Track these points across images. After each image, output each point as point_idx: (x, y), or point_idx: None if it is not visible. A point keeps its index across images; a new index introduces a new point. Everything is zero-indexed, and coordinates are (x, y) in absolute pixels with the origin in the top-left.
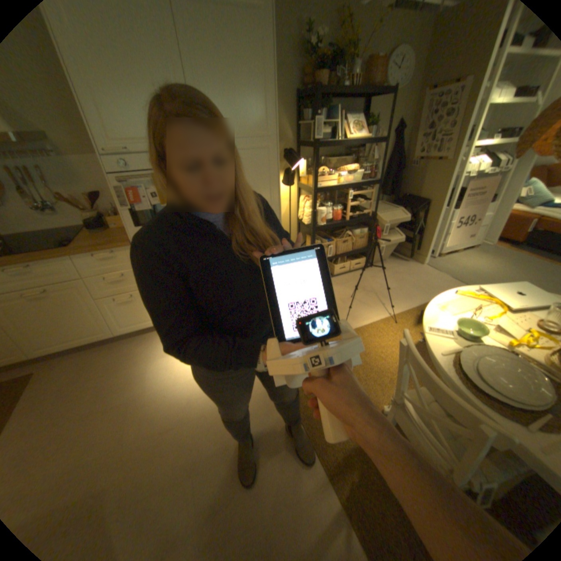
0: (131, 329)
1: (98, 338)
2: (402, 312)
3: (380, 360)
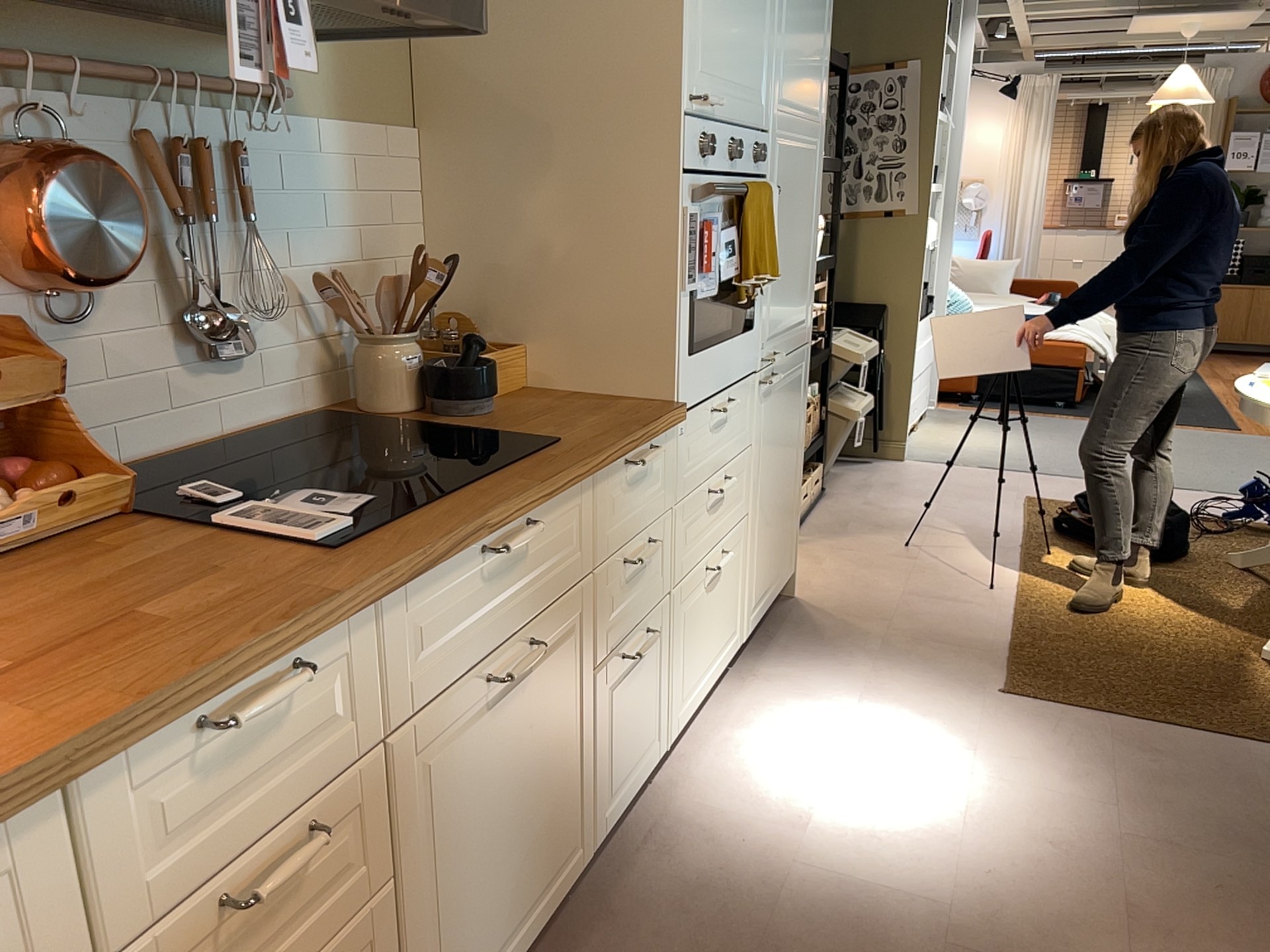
0: (624, 797)
1: (568, 875)
2: (1021, 536)
3: (1132, 608)
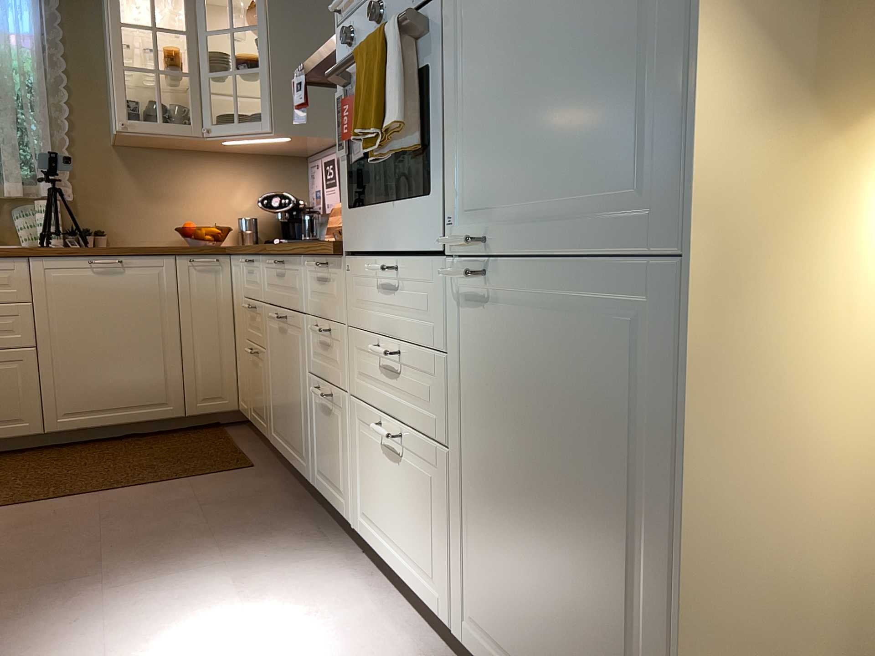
0: (326, 493)
1: (303, 470)
2: None
3: None
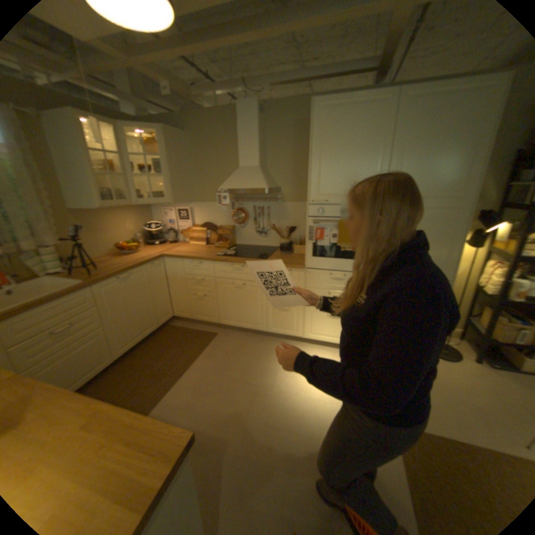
0: (280, 332)
1: (258, 328)
2: None
3: None
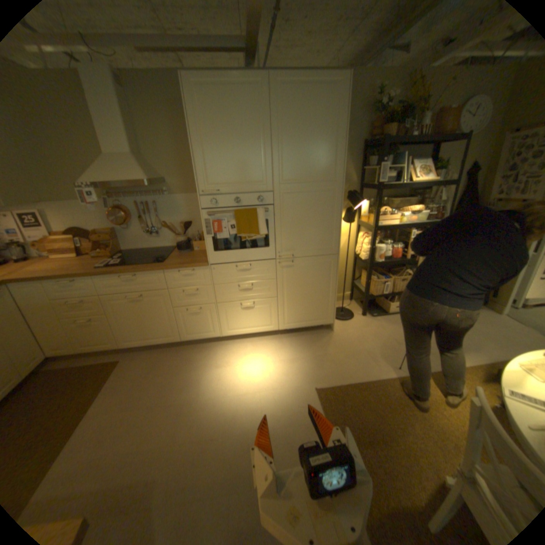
0: (195, 337)
1: (169, 340)
2: (472, 367)
3: (443, 419)
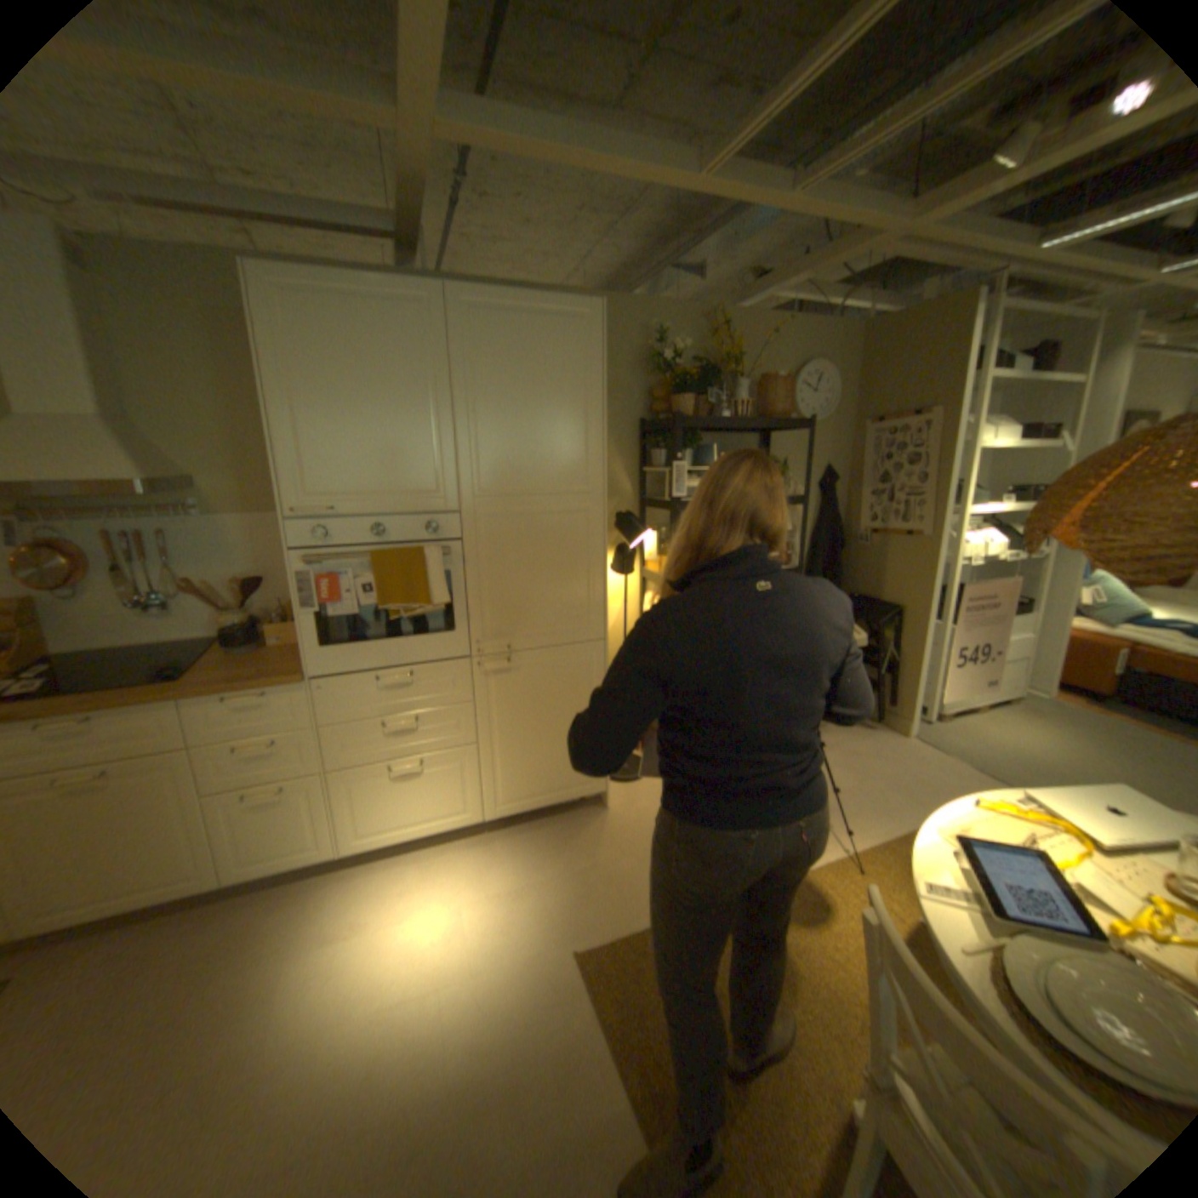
0: (264, 870)
1: (185, 890)
2: (874, 849)
3: (834, 971)
